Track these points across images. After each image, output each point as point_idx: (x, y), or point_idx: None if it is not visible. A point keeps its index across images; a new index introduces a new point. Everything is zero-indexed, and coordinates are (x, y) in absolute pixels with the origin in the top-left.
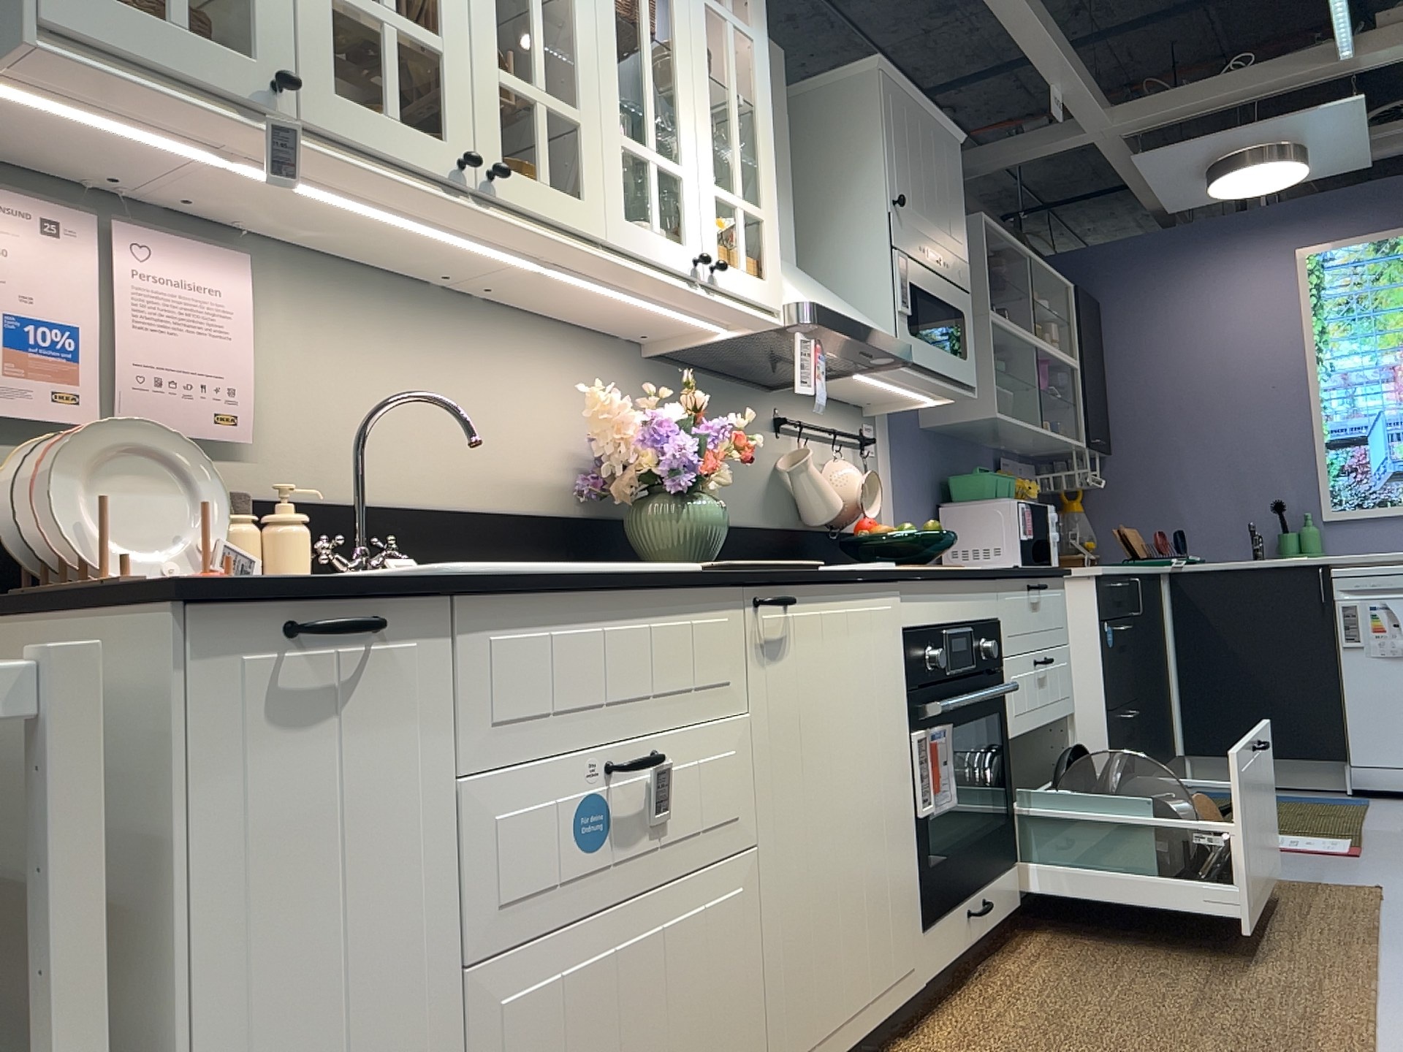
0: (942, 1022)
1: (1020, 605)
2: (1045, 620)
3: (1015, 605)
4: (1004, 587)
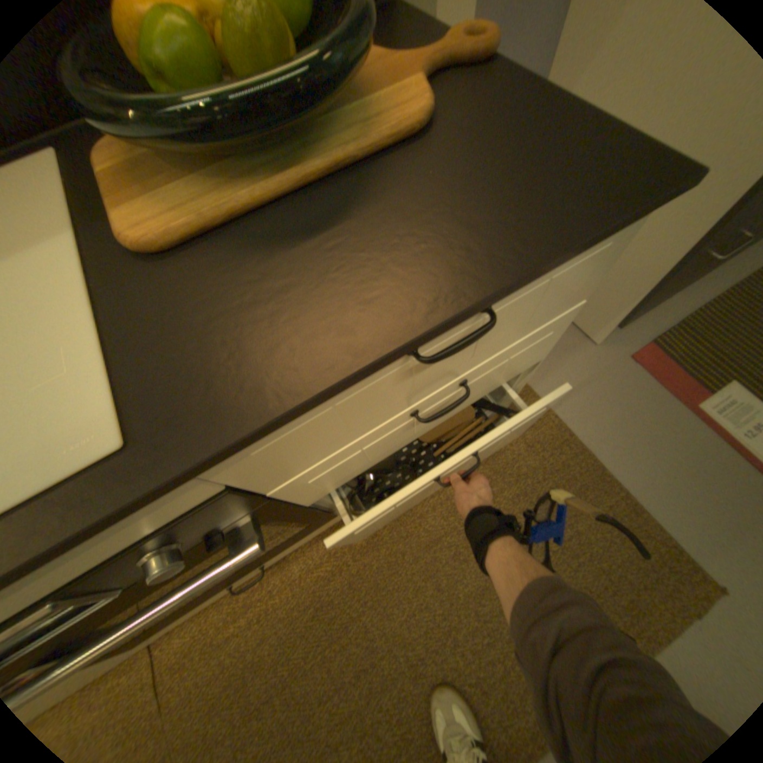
0: (191, 626)
1: (330, 415)
2: (477, 346)
3: (302, 431)
4: (220, 456)
